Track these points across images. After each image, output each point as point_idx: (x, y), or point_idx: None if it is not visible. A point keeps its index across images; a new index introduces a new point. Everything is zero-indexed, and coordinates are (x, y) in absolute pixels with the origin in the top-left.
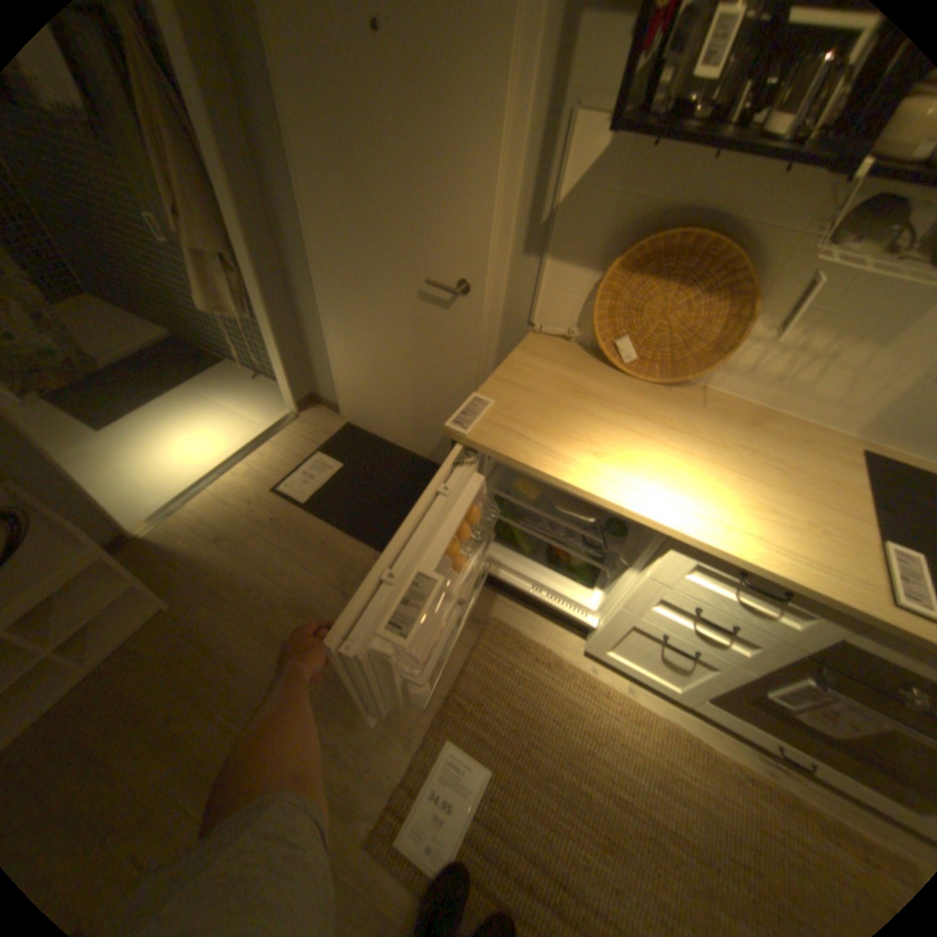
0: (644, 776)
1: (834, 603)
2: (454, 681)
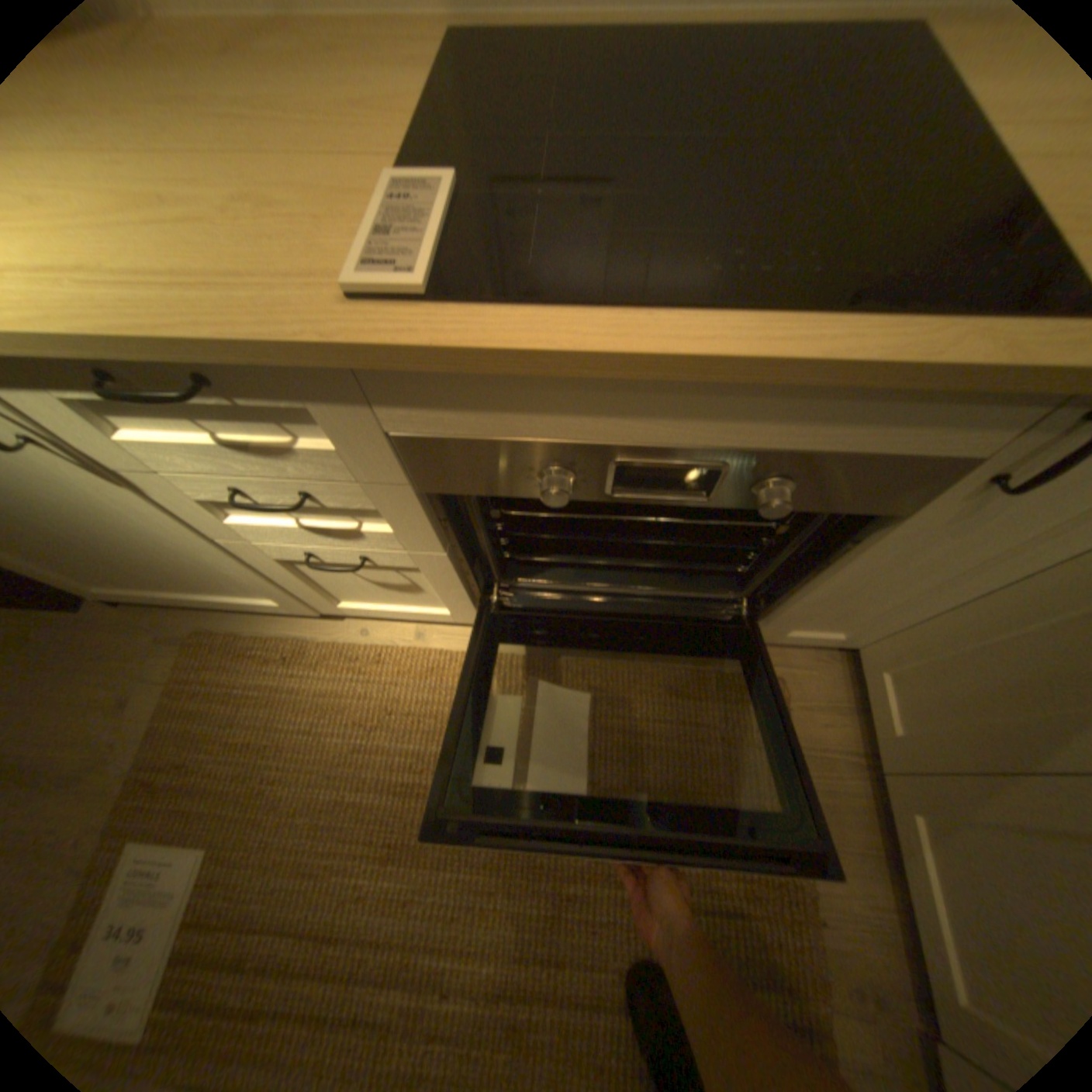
0: (437, 740)
1: (220, 352)
2: (140, 744)
